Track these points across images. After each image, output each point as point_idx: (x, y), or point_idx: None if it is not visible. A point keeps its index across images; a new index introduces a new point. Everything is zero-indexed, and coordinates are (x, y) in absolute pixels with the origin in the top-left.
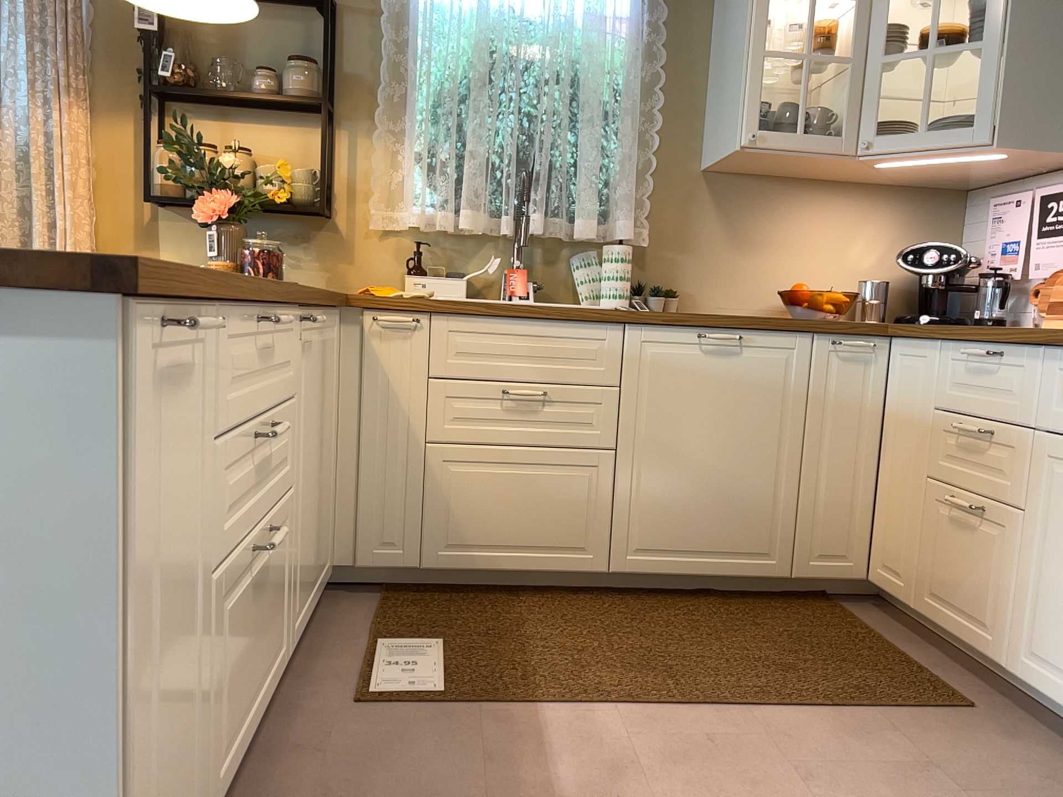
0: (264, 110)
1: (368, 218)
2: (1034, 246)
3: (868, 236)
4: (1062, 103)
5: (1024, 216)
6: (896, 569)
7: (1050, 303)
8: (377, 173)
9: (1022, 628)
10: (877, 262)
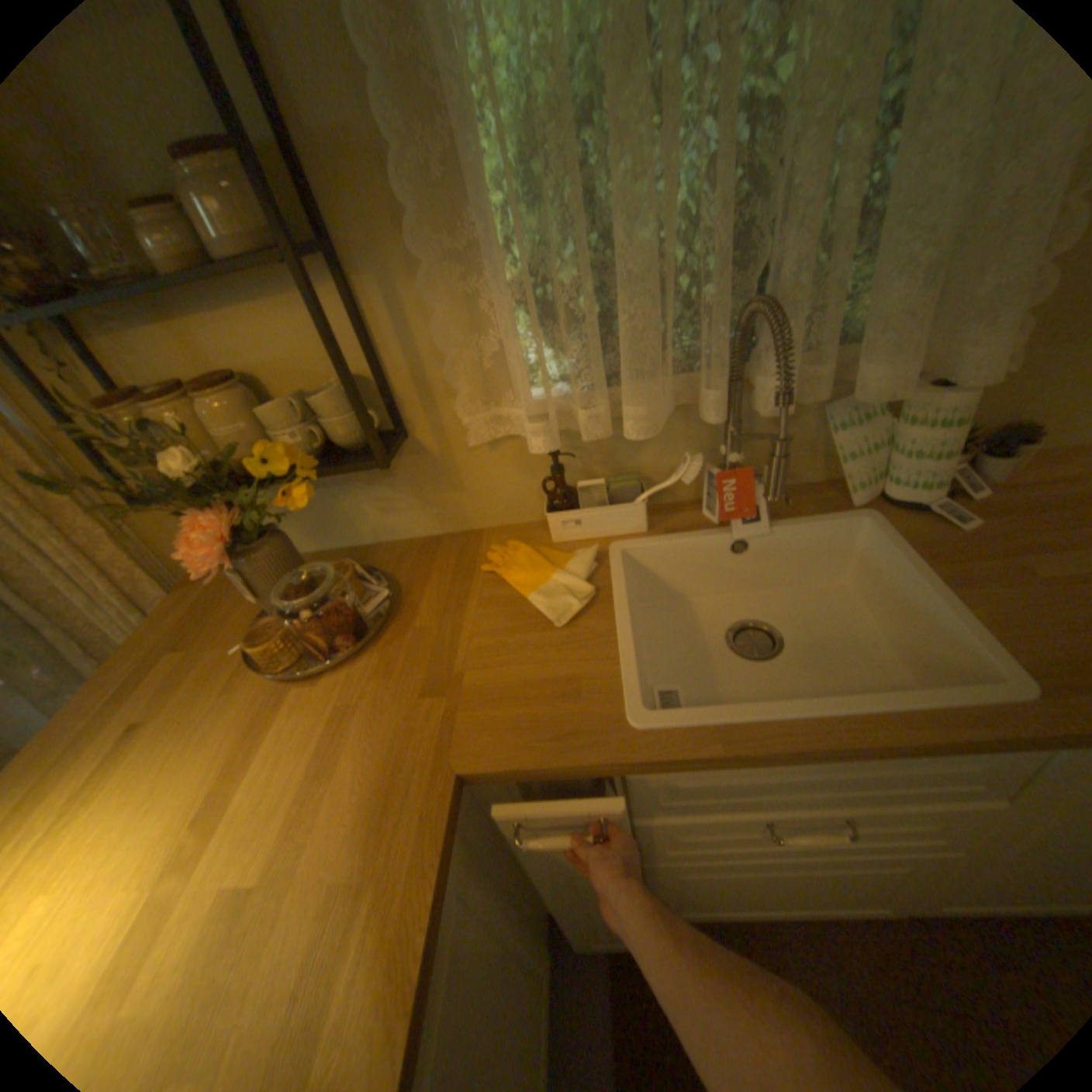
0: (207, 276)
1: (462, 421)
2: None
3: None
4: None
5: None
6: None
7: None
8: (449, 353)
9: None
10: None
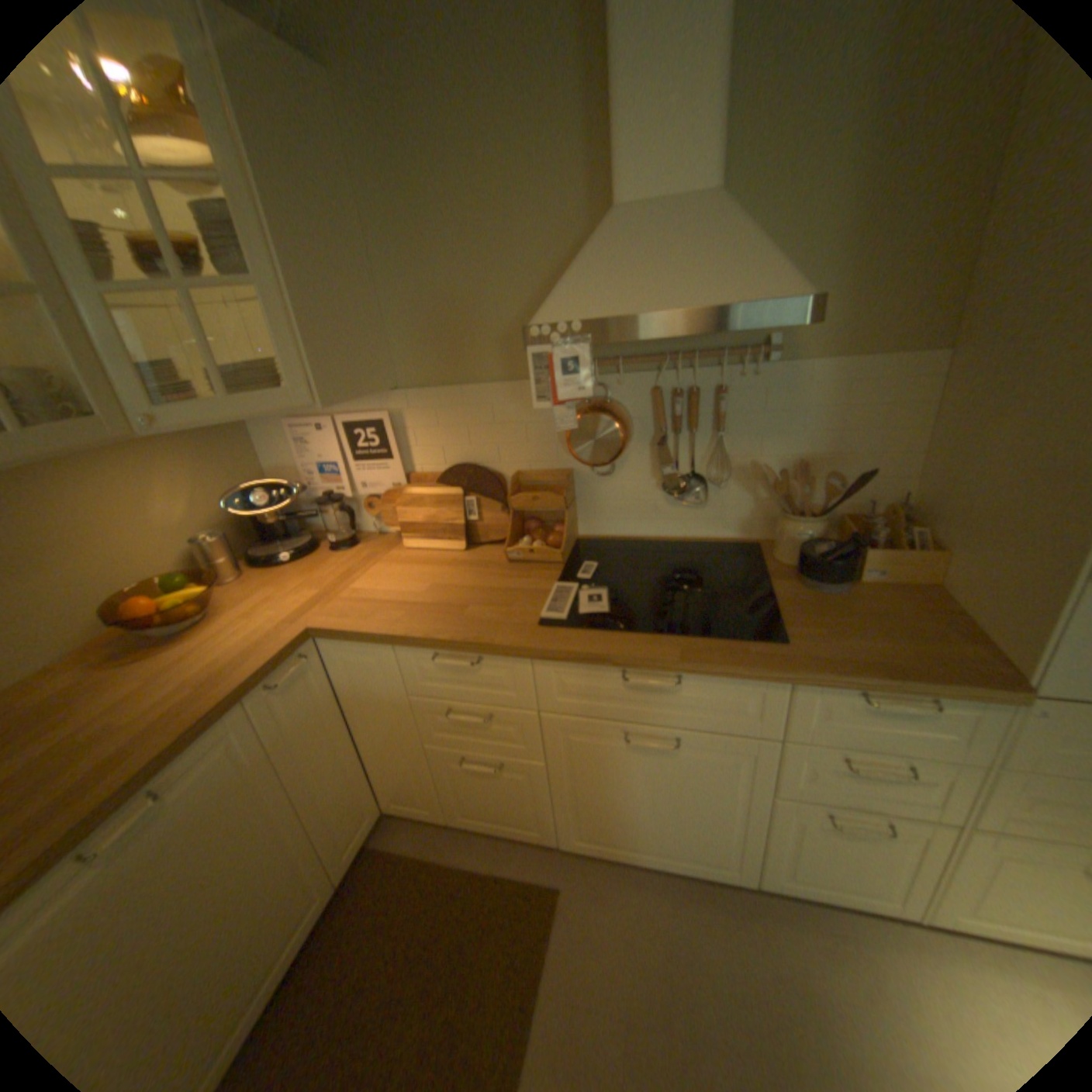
0: None
1: None
2: (351, 467)
3: (161, 486)
4: (351, 346)
5: (329, 440)
6: (413, 804)
7: (397, 521)
8: None
9: (567, 826)
10: (188, 509)
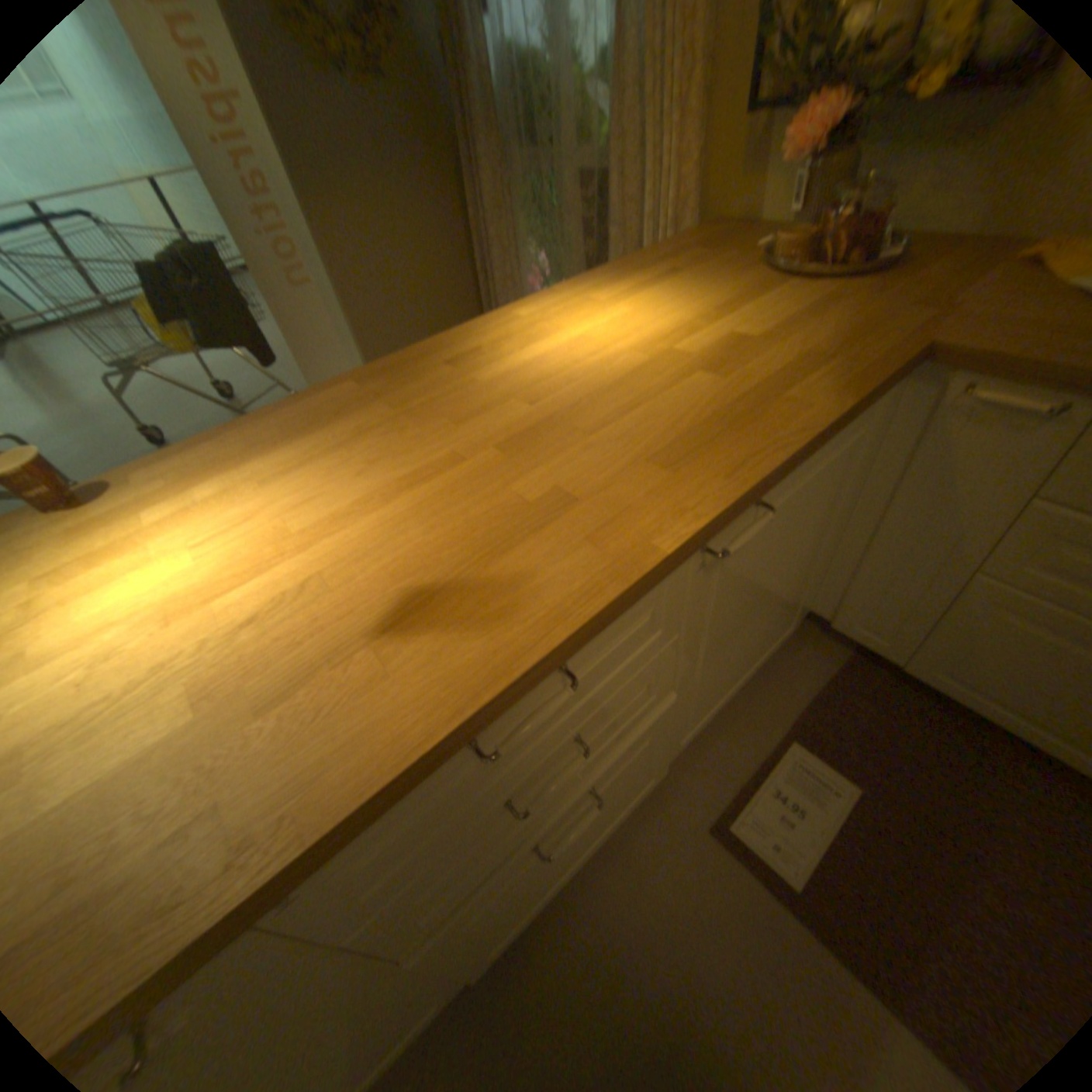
0: None
1: None
2: None
3: None
4: None
5: None
6: None
7: None
8: None
9: None
10: None
